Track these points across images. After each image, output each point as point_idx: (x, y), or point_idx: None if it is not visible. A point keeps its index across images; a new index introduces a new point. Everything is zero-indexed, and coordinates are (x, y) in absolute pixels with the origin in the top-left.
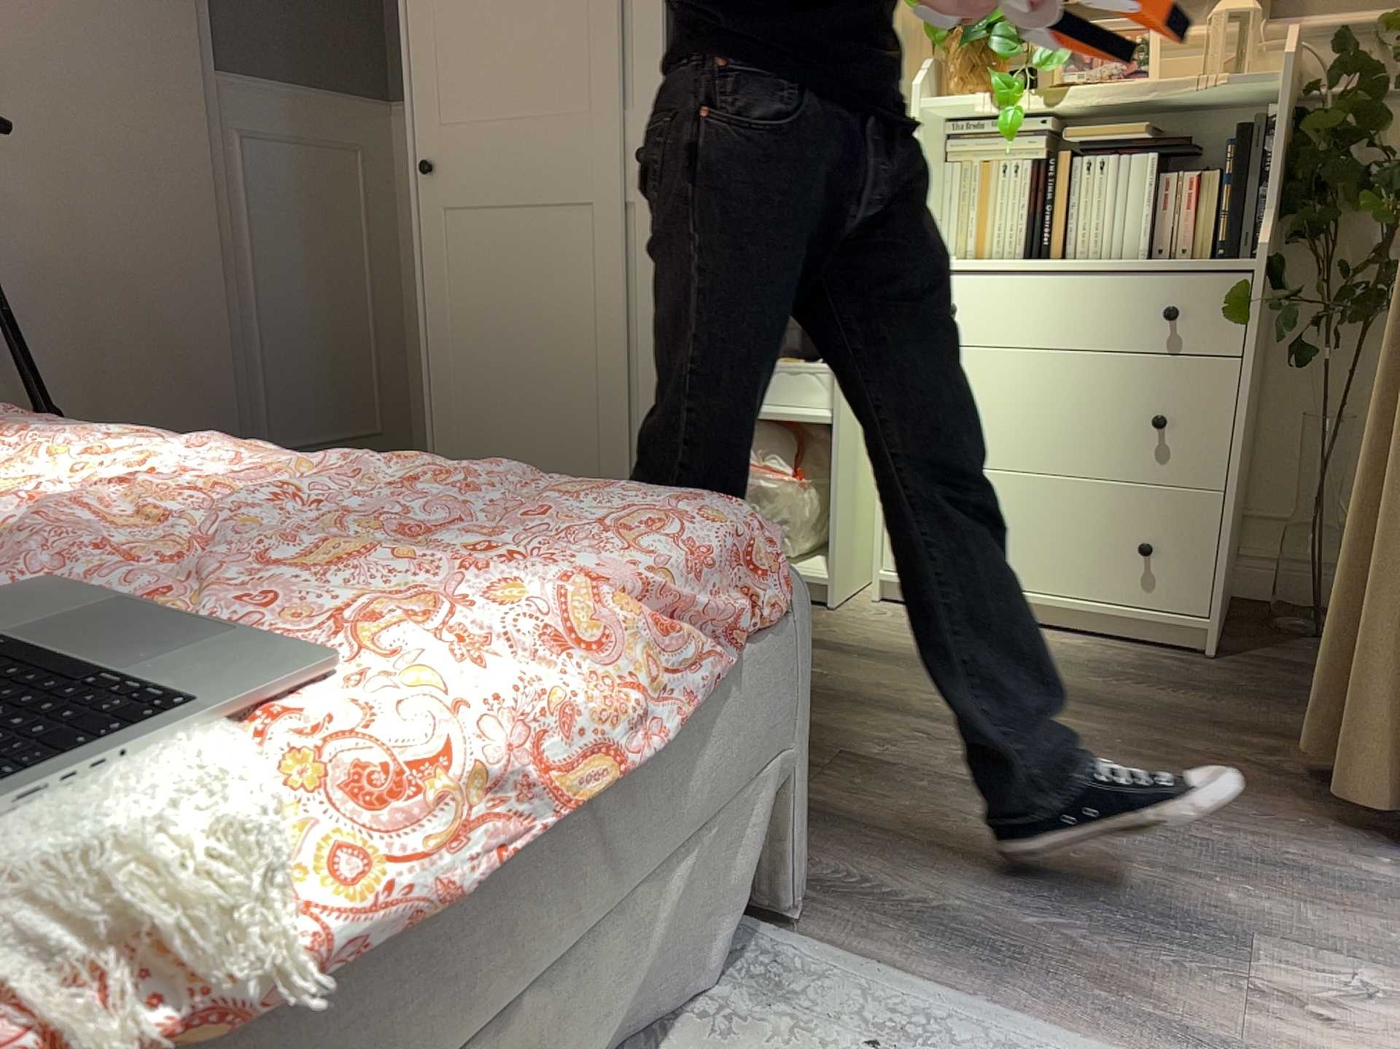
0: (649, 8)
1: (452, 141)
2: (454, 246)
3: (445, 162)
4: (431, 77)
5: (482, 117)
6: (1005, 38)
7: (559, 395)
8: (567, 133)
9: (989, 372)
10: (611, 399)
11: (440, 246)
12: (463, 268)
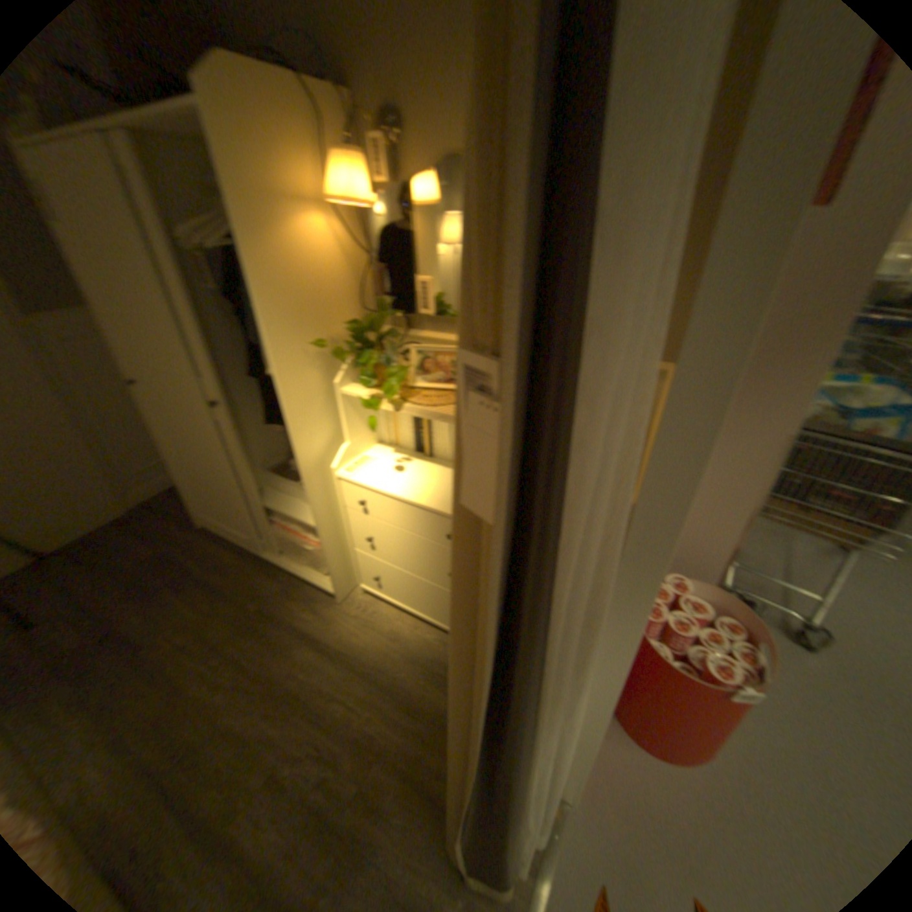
0: (187, 329)
1: (131, 372)
2: (153, 419)
3: (132, 382)
4: (109, 339)
5: (138, 365)
6: (365, 375)
7: (215, 492)
8: (174, 385)
9: (382, 530)
10: (234, 502)
11: (147, 418)
12: (160, 429)
